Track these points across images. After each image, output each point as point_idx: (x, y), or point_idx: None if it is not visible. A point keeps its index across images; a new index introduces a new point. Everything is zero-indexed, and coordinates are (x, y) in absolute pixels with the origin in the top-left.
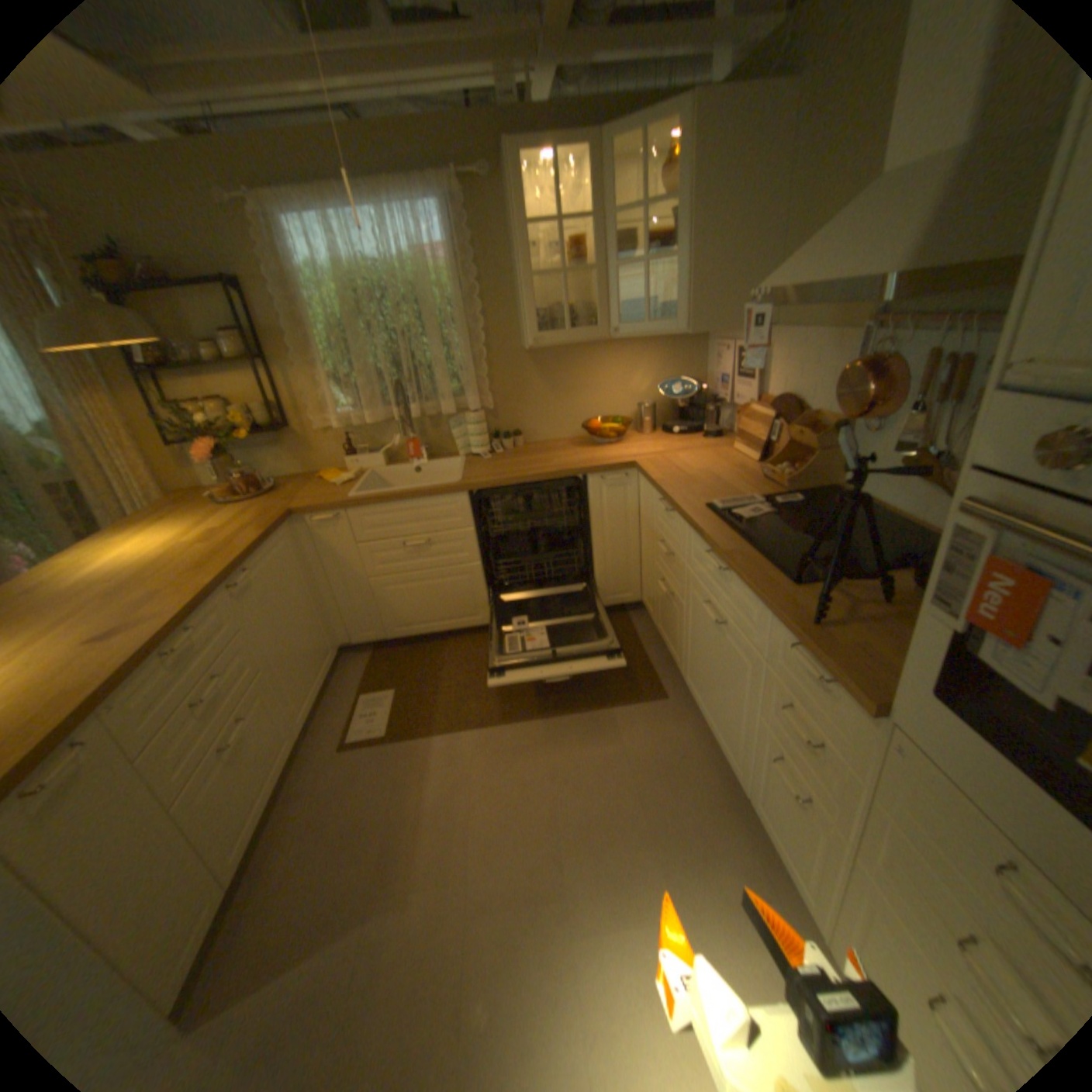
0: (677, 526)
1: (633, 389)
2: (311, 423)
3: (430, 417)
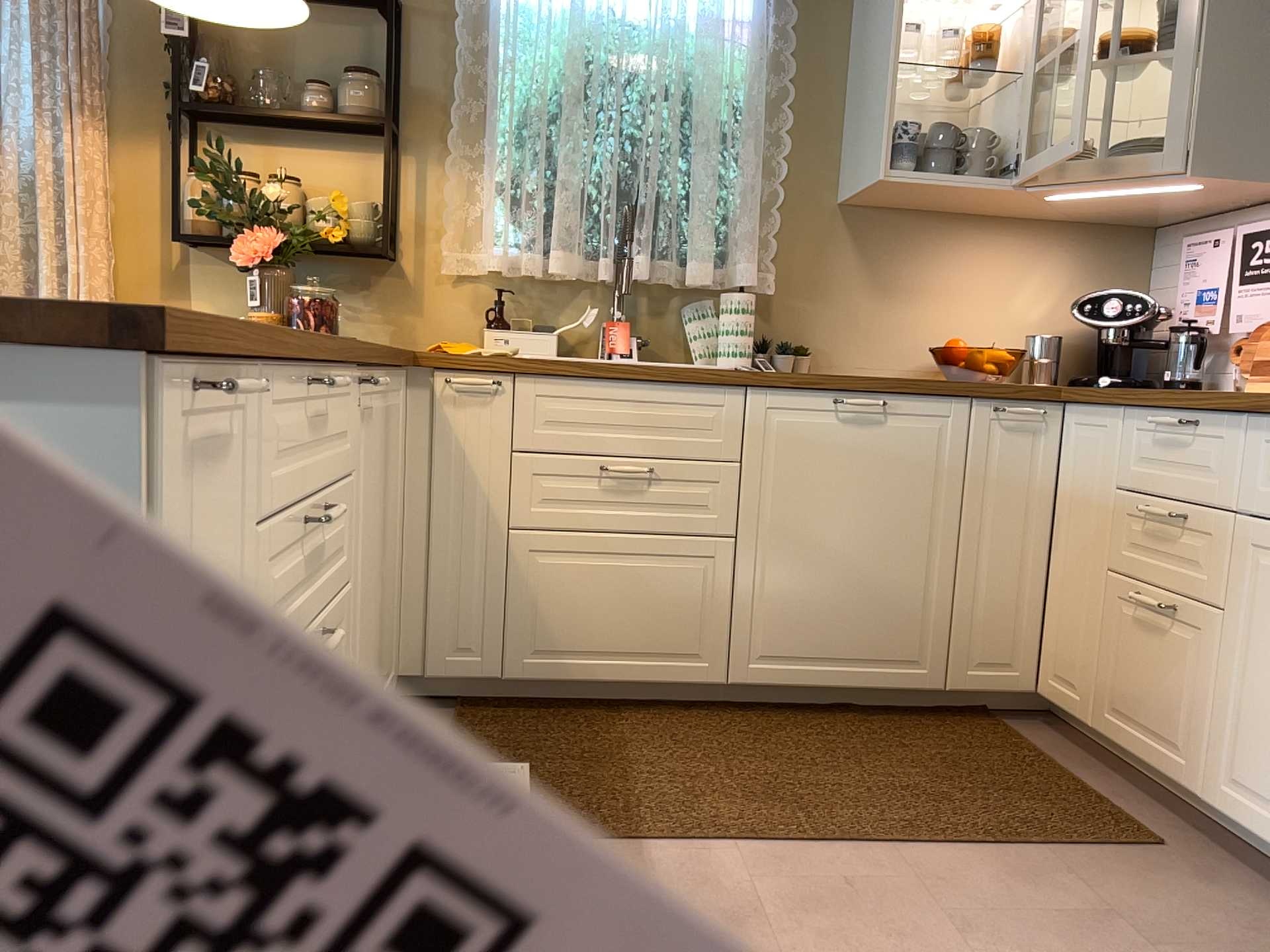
0: (1211, 449)
1: (1018, 311)
2: (440, 261)
3: (653, 292)
